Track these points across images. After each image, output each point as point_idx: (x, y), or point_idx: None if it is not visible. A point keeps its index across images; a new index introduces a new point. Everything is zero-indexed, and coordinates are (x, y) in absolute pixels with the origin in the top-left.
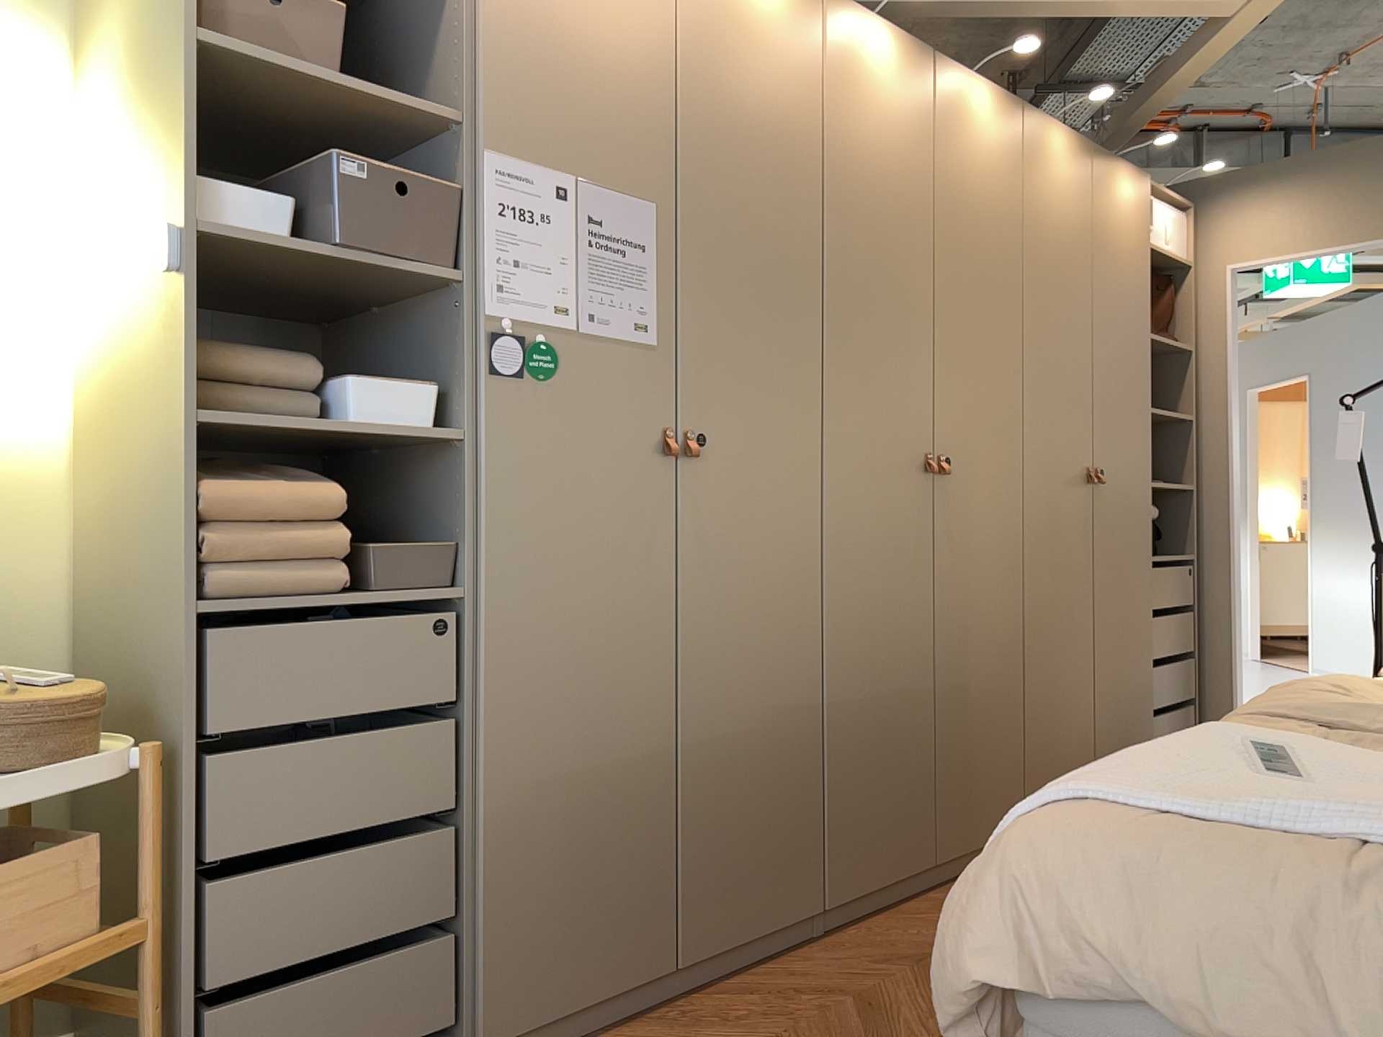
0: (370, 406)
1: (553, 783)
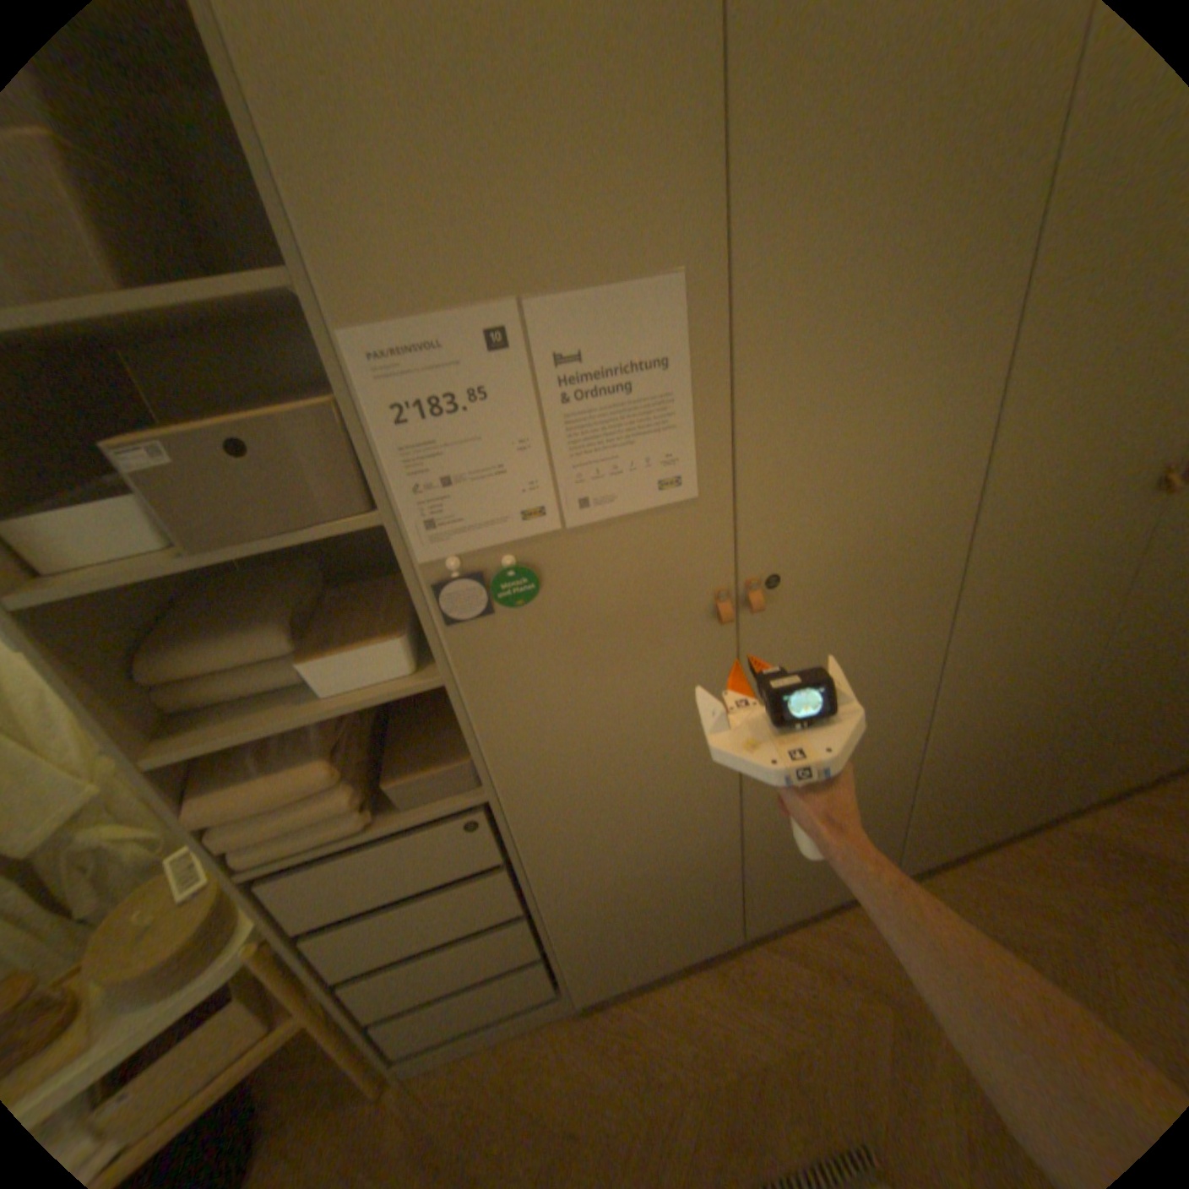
0: (338, 677)
1: (612, 886)
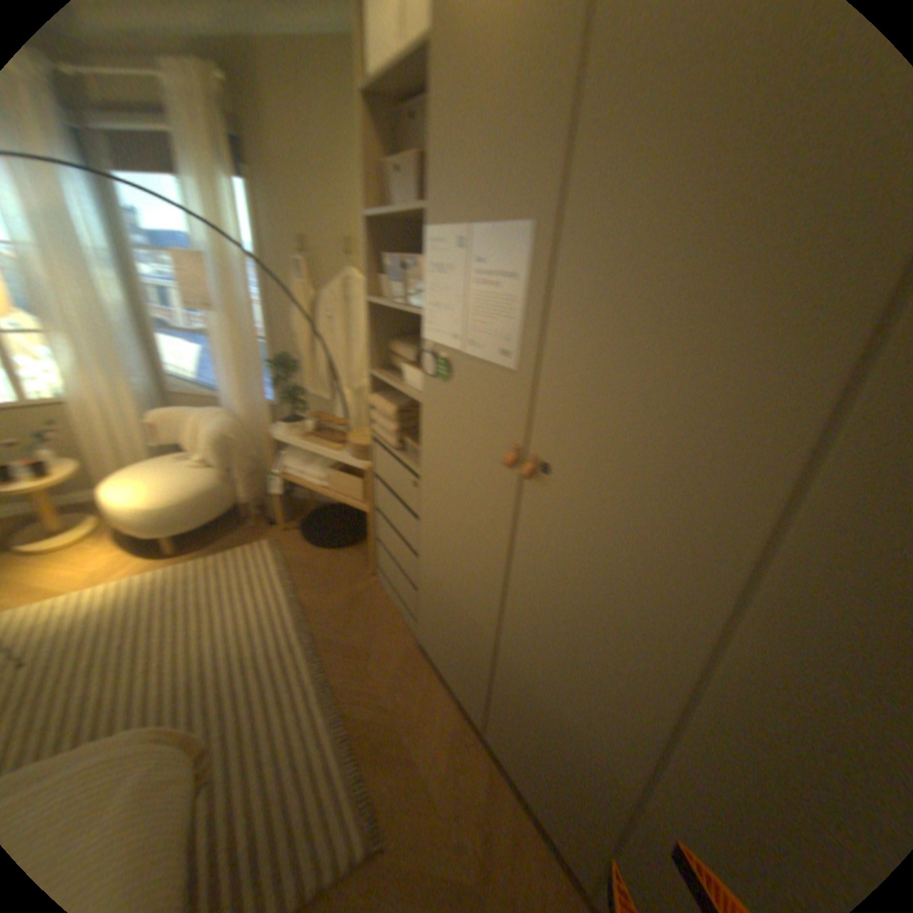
0: (407, 379)
1: (439, 586)
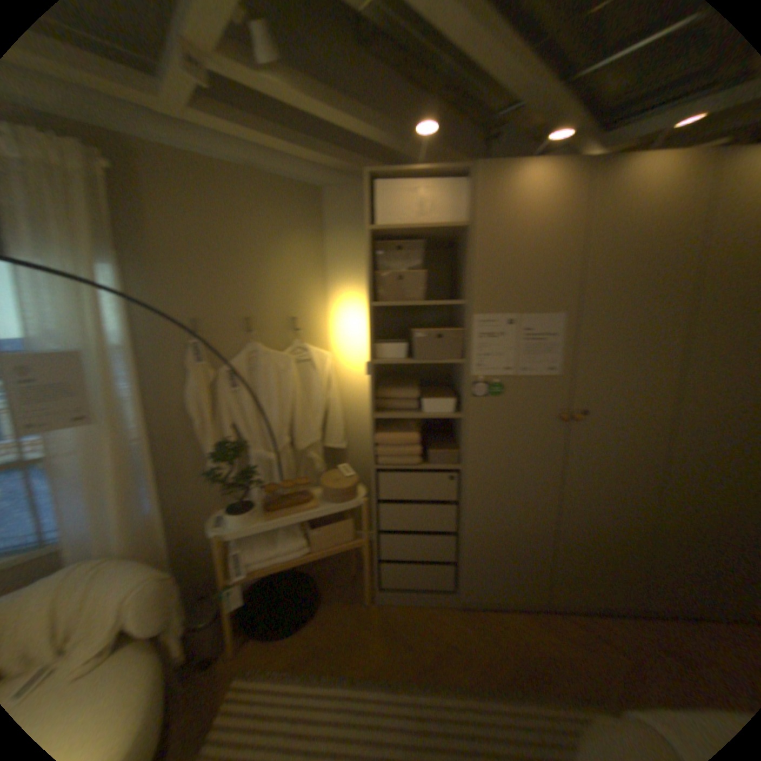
0: (432, 407)
1: (497, 533)
